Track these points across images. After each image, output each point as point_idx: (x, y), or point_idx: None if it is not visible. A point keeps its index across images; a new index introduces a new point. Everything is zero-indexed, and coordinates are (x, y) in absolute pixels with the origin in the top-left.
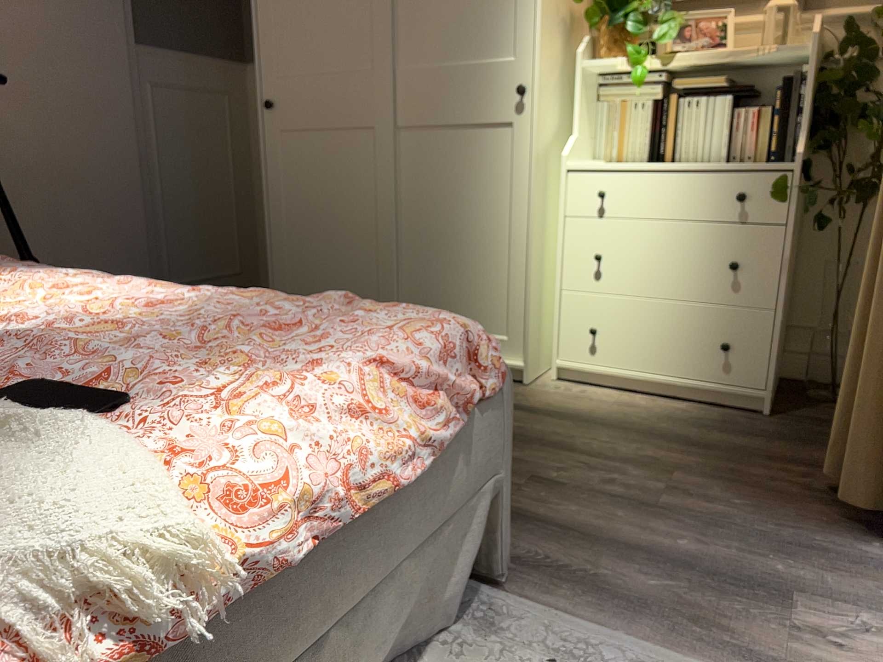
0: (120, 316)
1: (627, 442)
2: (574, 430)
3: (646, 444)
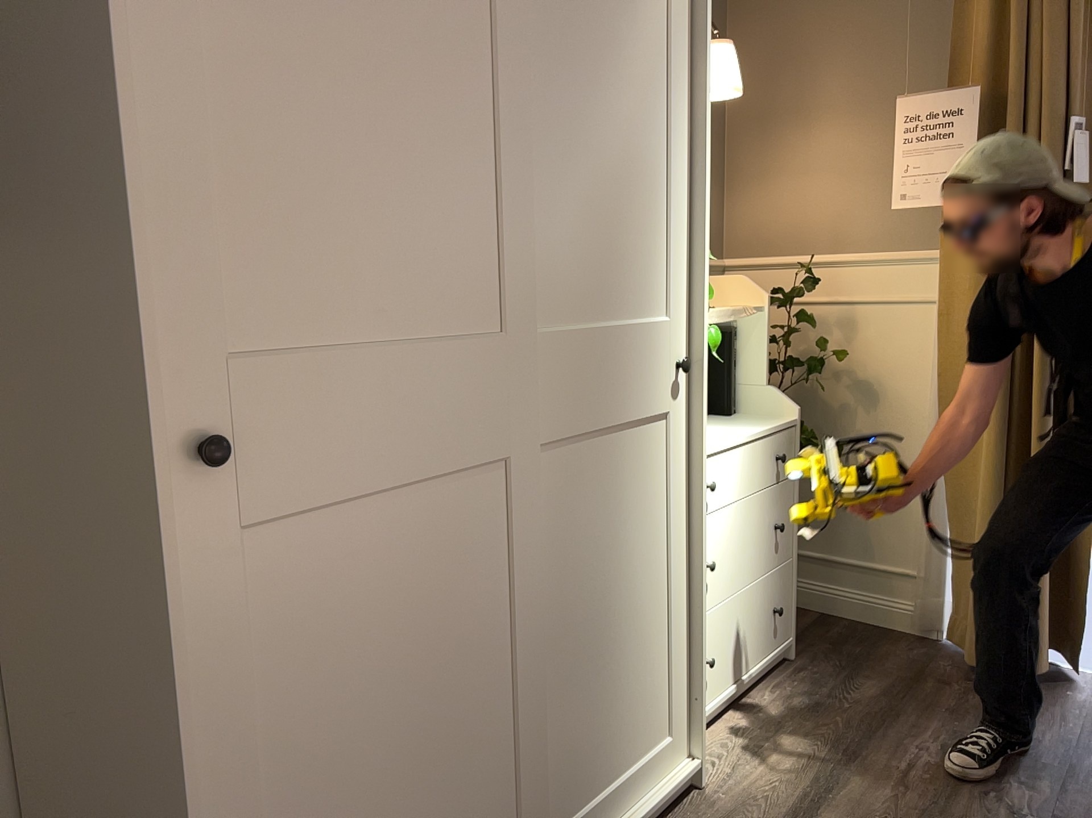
0: None
1: (895, 751)
2: (869, 780)
3: (895, 741)
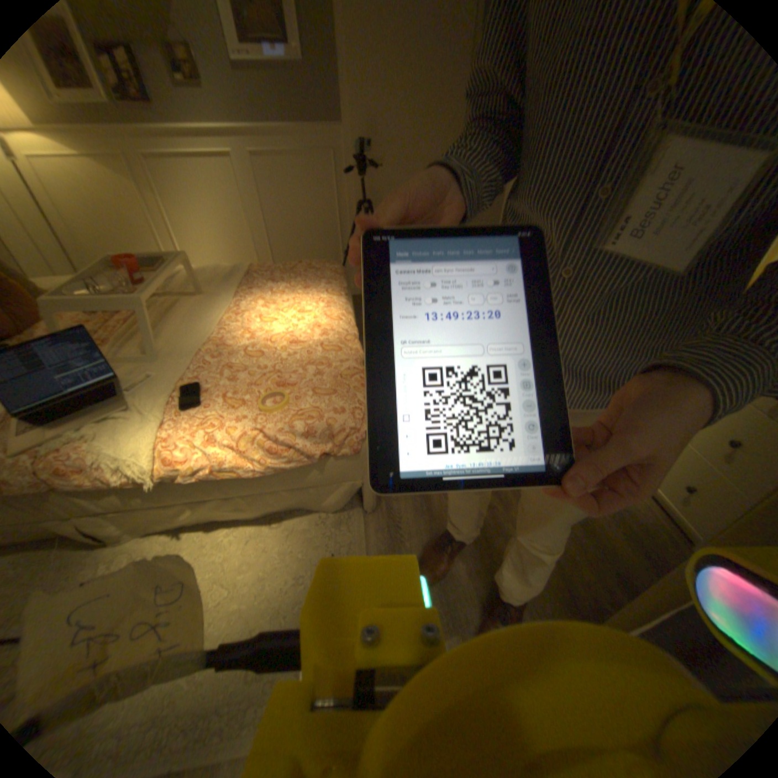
0: (285, 341)
1: None
2: None
3: None
